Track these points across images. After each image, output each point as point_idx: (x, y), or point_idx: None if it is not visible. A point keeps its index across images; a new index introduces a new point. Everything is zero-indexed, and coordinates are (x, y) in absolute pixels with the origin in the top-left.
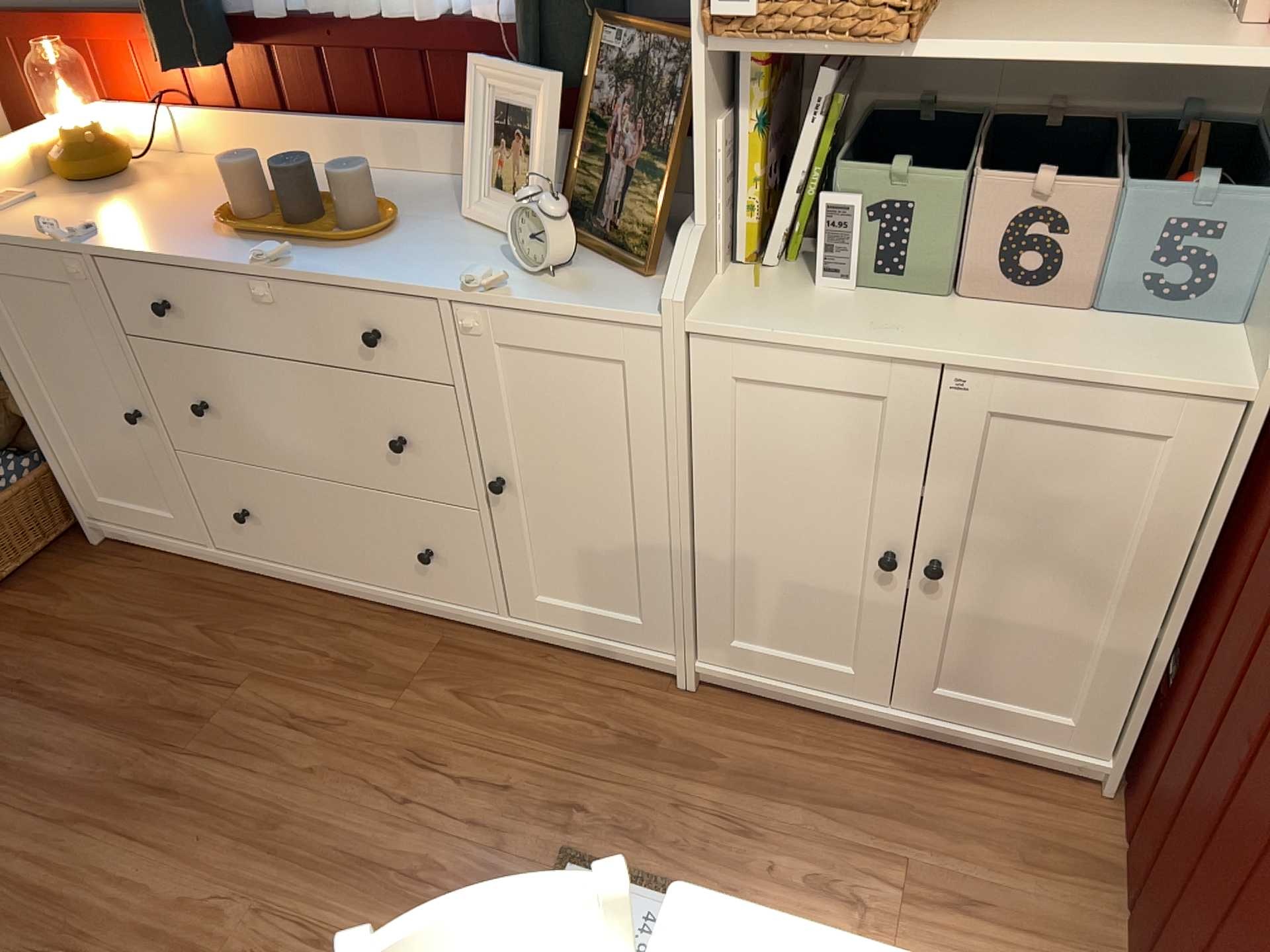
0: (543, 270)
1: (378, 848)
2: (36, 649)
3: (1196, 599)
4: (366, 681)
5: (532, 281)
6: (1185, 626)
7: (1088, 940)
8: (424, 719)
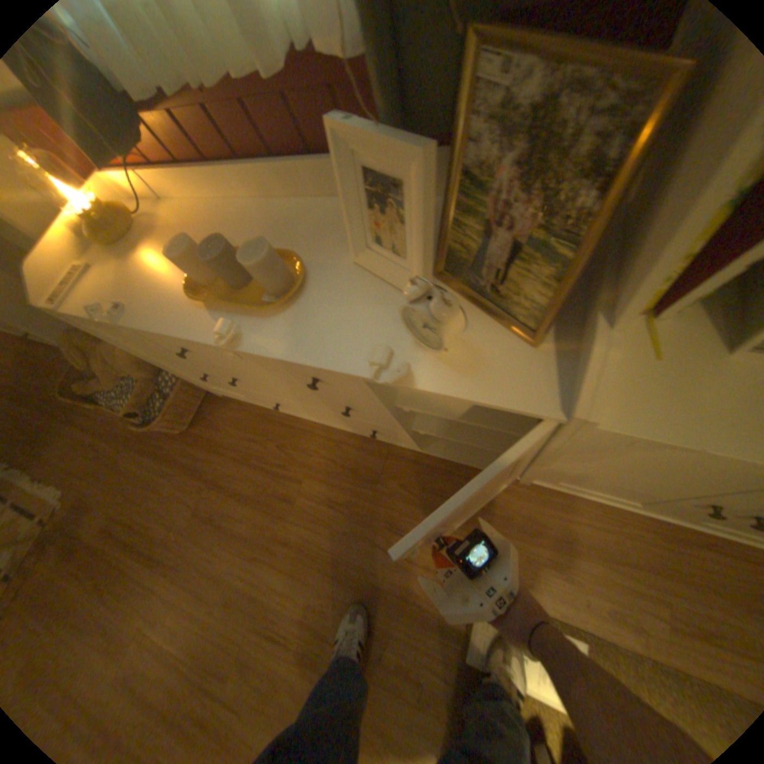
0: (434, 350)
1: (382, 587)
2: (209, 464)
3: None
4: (354, 482)
5: (426, 360)
6: None
7: None
8: (387, 506)
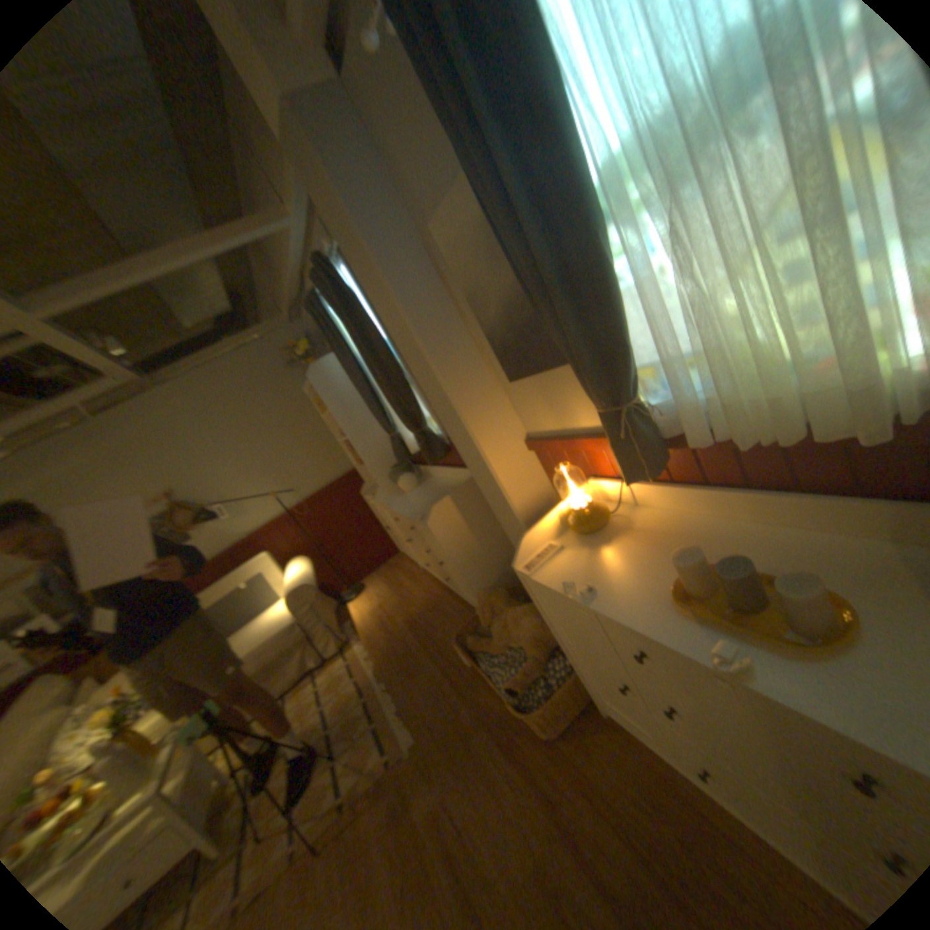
0: None
1: None
2: (573, 807)
3: None
4: None
5: None
6: None
7: None
8: None
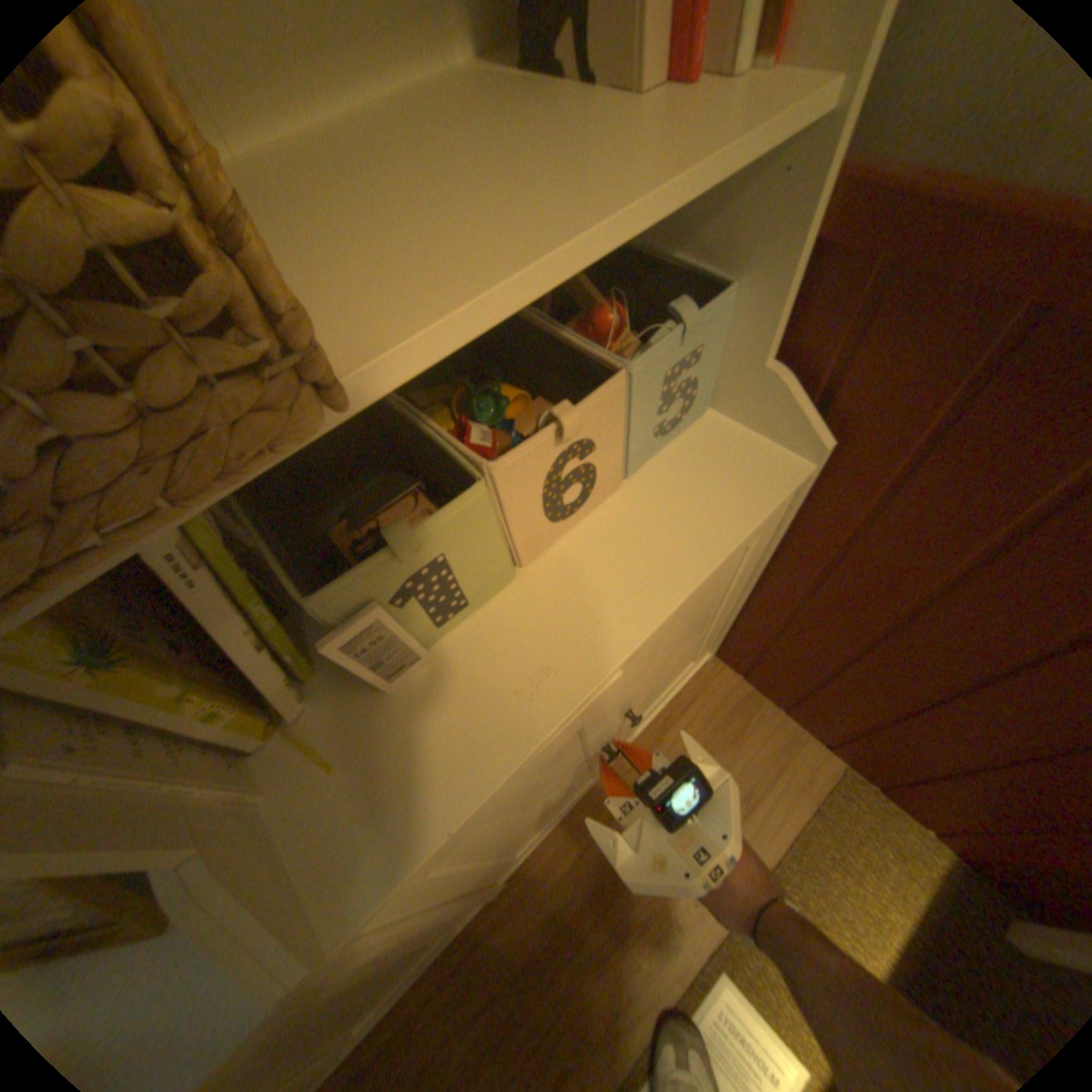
0: None
1: None
2: None
3: (767, 577)
4: None
5: None
6: (759, 590)
7: (799, 748)
8: None
